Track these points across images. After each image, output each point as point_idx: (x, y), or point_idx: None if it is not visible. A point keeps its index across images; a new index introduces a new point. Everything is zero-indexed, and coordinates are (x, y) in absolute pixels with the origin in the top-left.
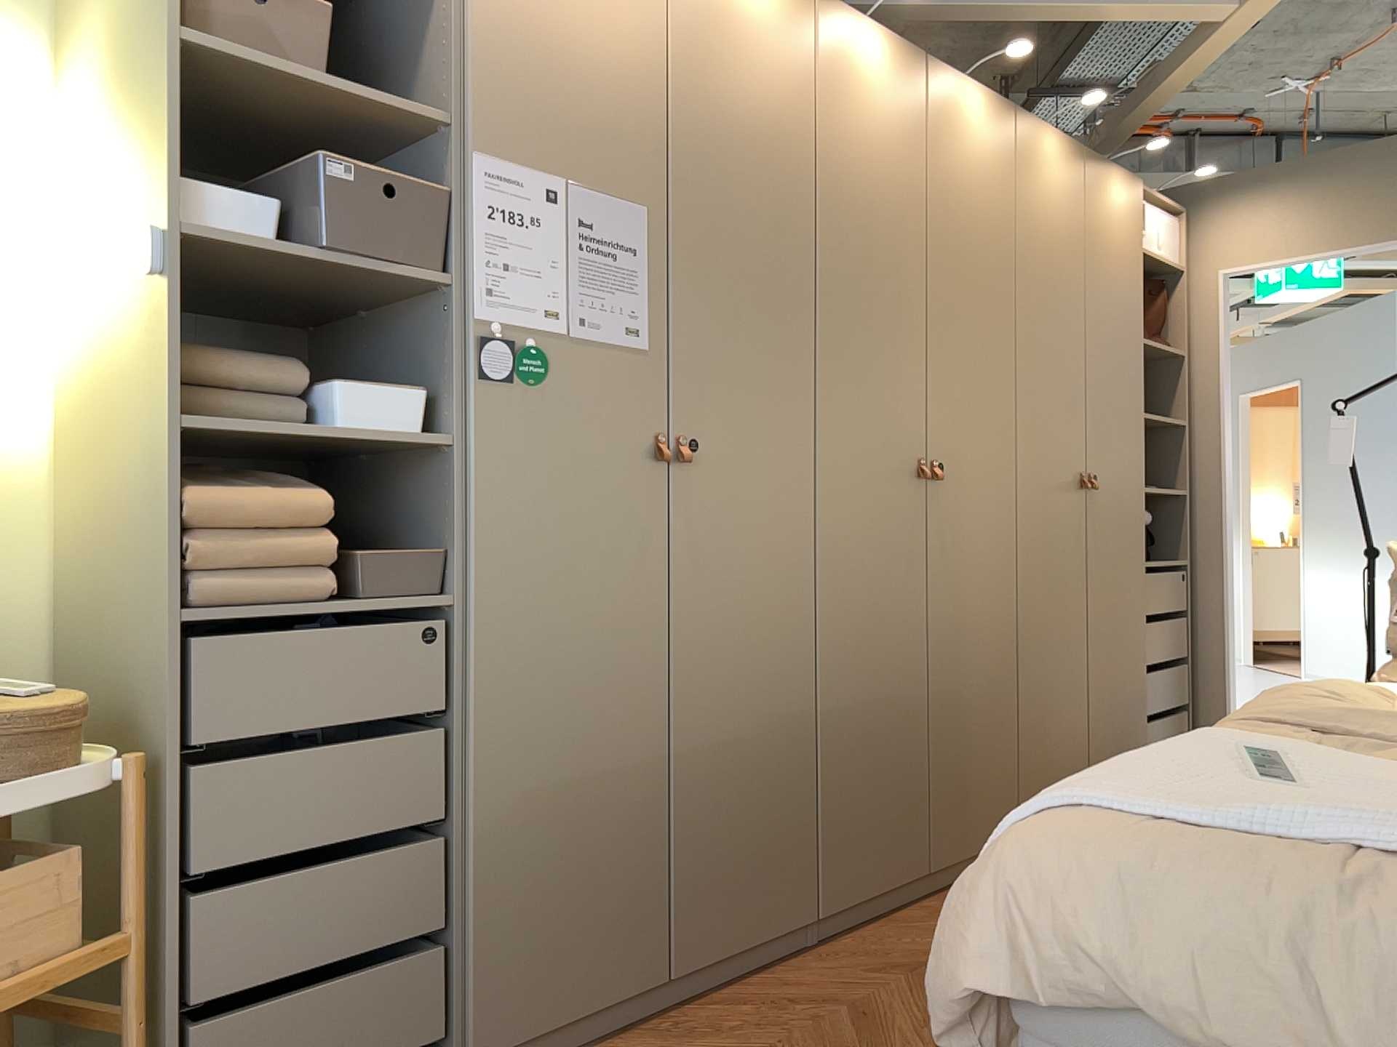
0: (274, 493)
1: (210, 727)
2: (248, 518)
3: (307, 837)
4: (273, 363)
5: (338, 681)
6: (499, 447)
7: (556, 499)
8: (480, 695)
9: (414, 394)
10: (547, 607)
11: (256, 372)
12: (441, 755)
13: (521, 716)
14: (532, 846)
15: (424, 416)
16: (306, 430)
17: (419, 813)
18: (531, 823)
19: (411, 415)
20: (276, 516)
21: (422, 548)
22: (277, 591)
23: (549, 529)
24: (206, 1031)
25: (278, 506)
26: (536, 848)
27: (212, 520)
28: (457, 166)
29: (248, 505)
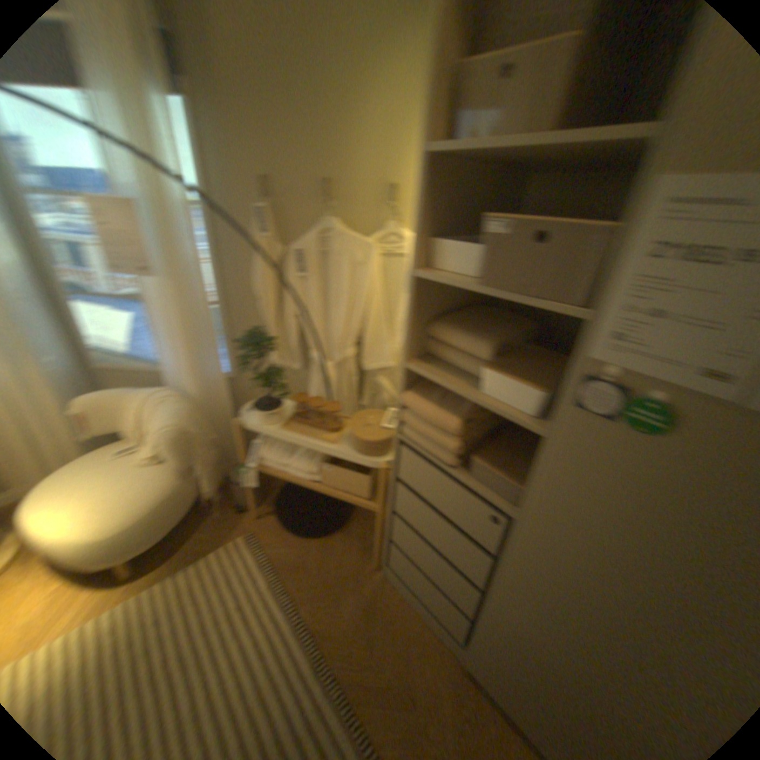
0: (439, 410)
1: (403, 476)
2: (421, 416)
3: (427, 537)
4: (475, 342)
5: (447, 500)
6: (580, 462)
7: (631, 531)
8: (511, 571)
9: (536, 392)
10: (585, 581)
11: (464, 345)
12: (490, 569)
13: (538, 606)
14: (523, 655)
15: (544, 407)
16: (456, 388)
17: (472, 577)
18: (526, 648)
19: (531, 404)
20: (431, 421)
21: (519, 478)
22: (430, 450)
23: (612, 542)
24: (396, 549)
25: (433, 418)
26: (525, 658)
27: (409, 409)
28: (639, 194)
29: (421, 410)
